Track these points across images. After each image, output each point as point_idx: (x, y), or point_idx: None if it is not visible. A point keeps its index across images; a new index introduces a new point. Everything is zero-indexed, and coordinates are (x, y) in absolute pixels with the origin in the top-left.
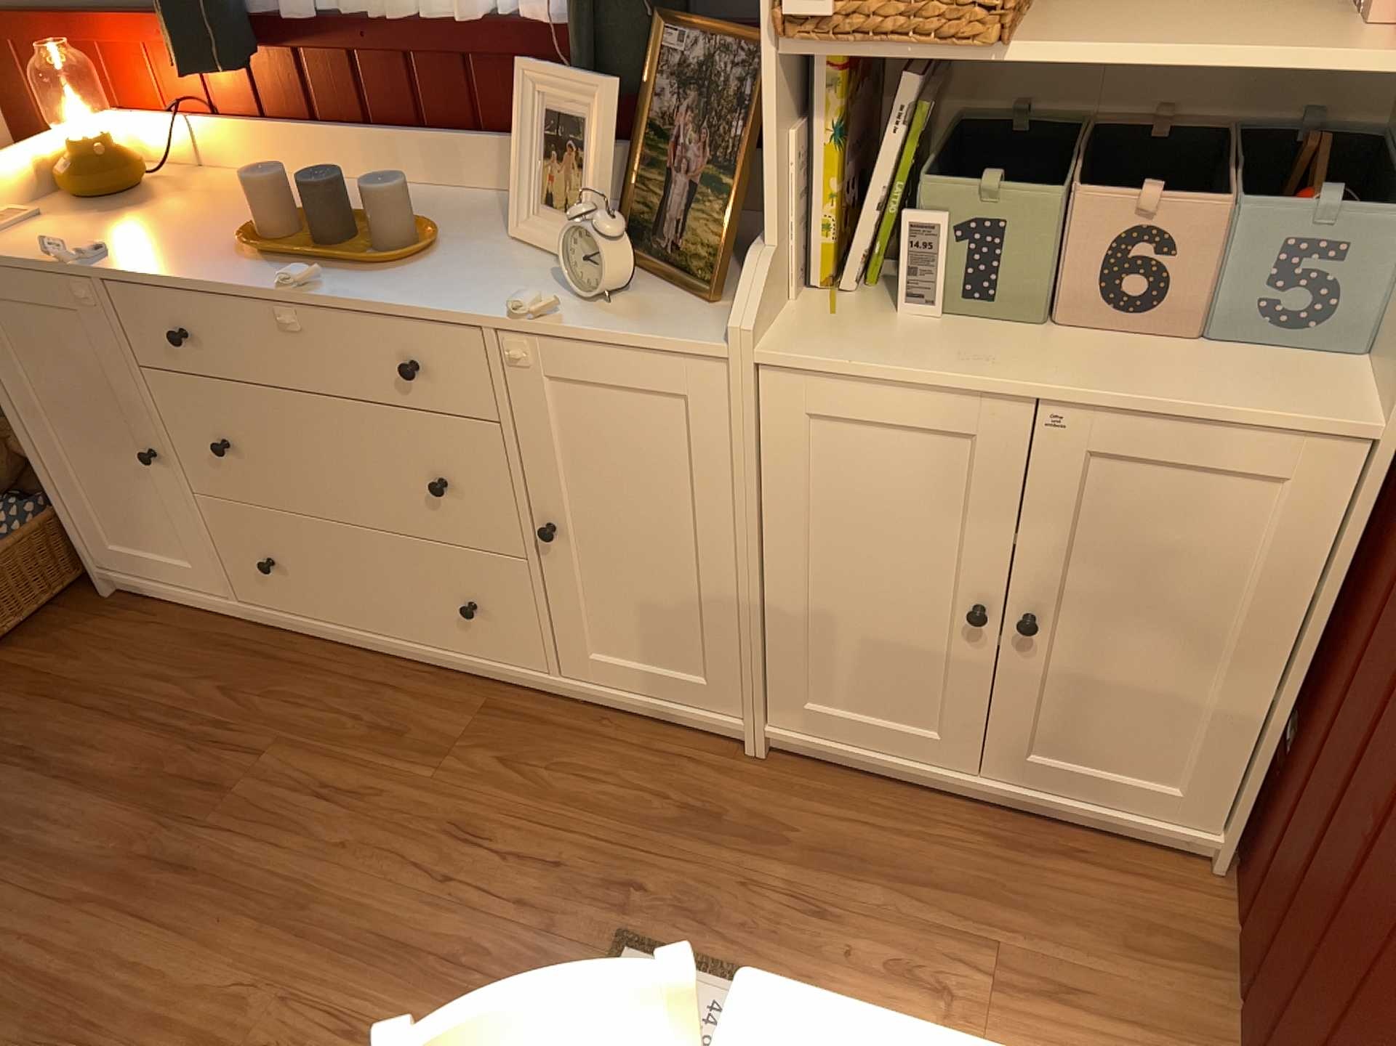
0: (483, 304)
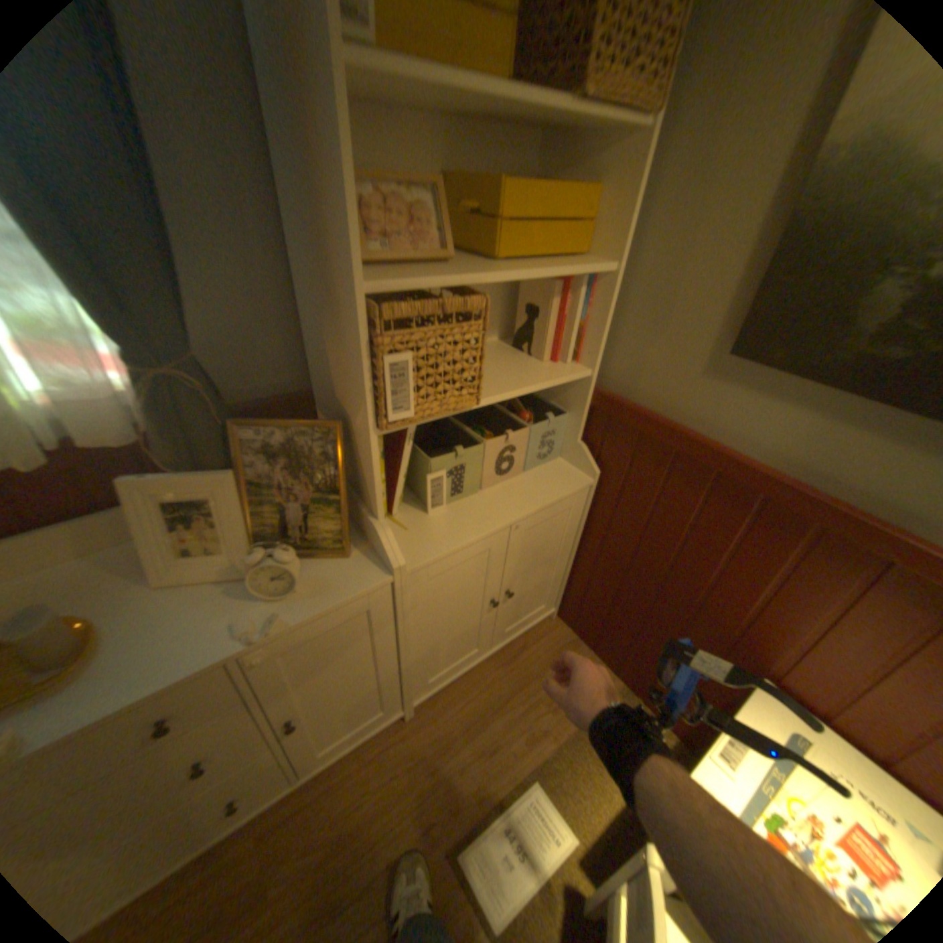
0: (203, 648)
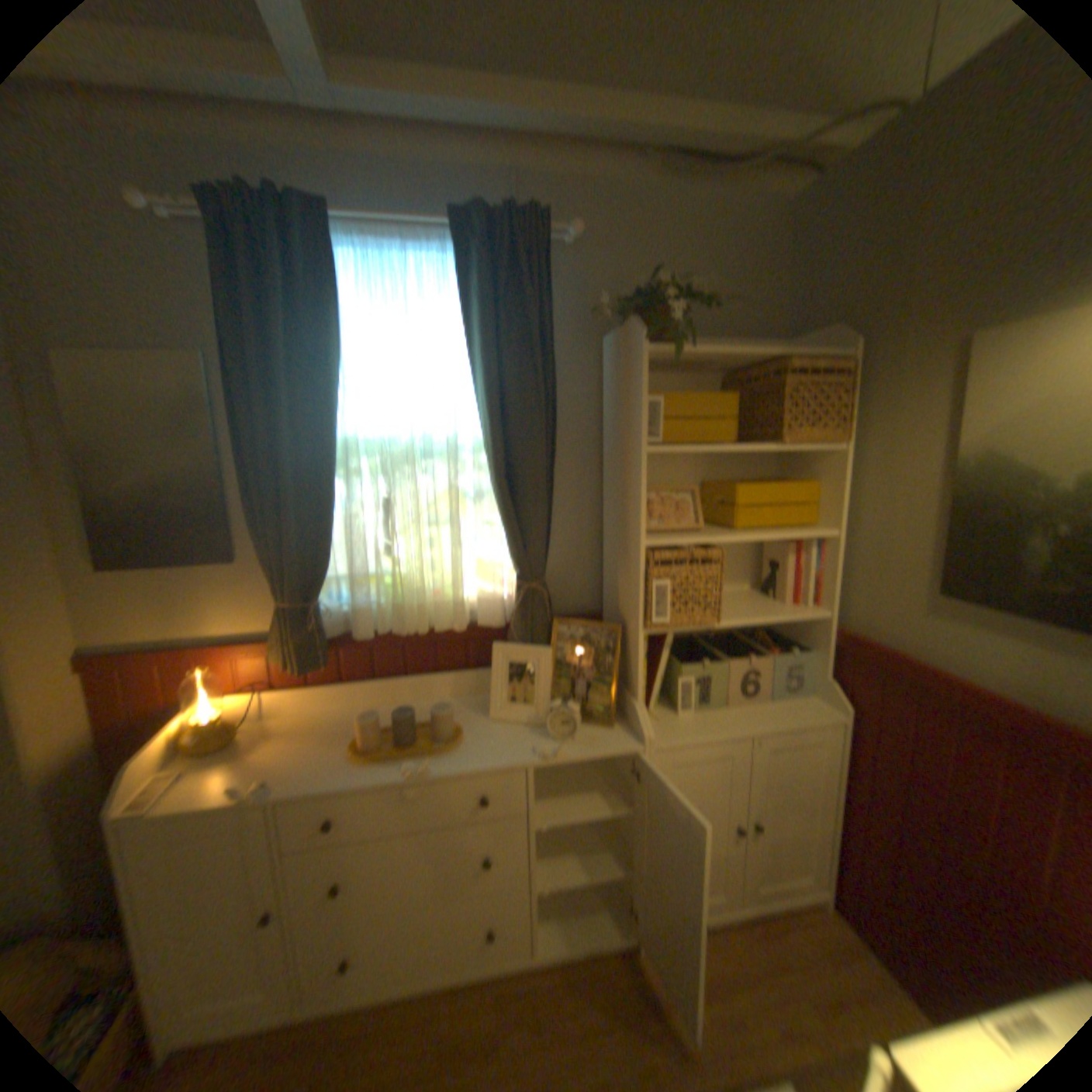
0: (515, 757)
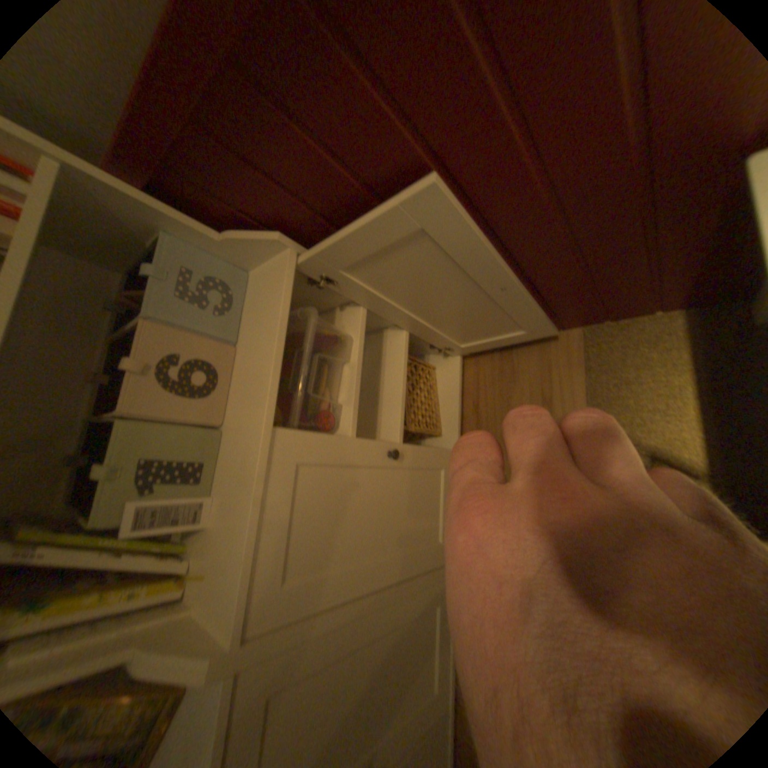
0: None
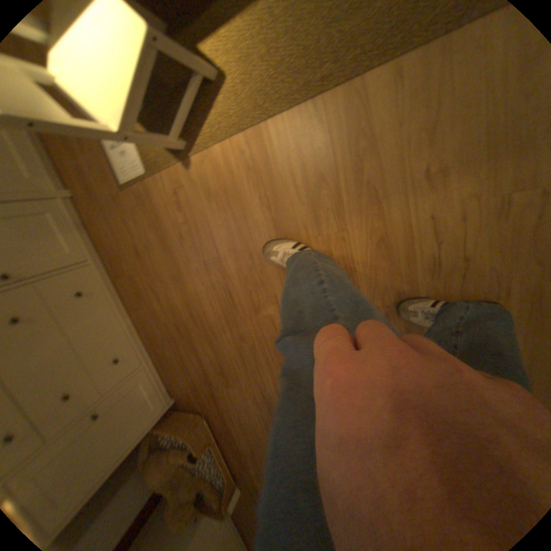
0: None
